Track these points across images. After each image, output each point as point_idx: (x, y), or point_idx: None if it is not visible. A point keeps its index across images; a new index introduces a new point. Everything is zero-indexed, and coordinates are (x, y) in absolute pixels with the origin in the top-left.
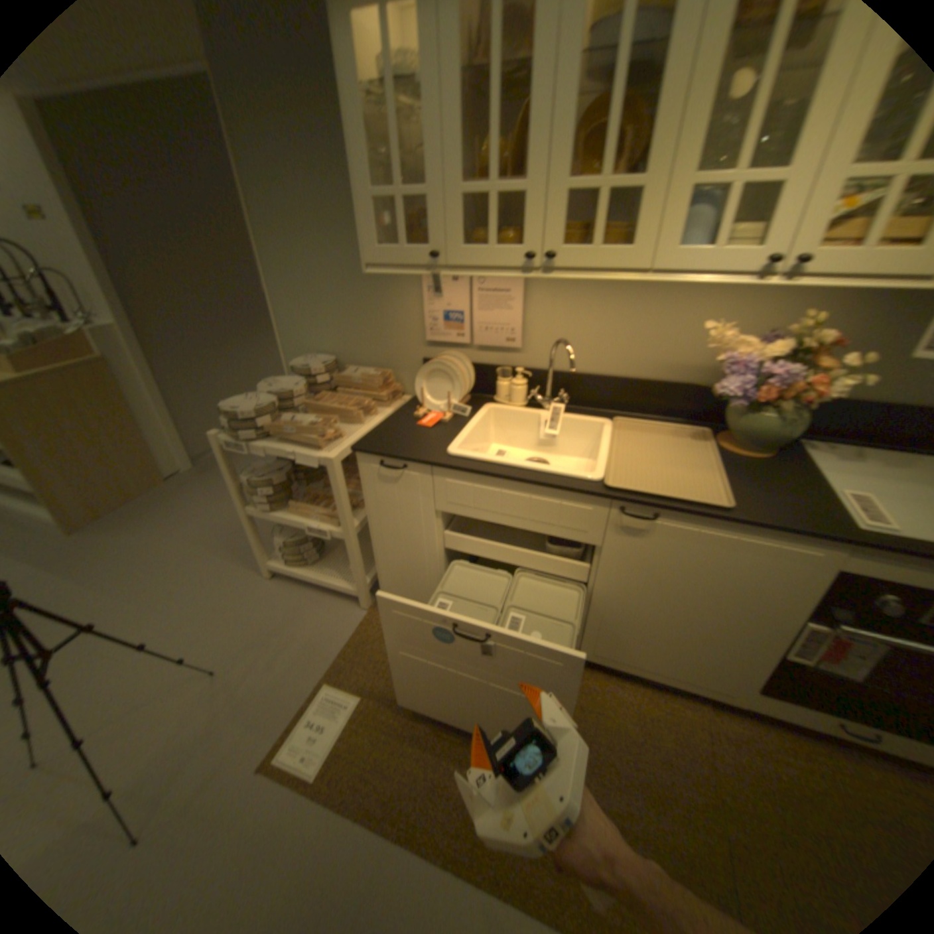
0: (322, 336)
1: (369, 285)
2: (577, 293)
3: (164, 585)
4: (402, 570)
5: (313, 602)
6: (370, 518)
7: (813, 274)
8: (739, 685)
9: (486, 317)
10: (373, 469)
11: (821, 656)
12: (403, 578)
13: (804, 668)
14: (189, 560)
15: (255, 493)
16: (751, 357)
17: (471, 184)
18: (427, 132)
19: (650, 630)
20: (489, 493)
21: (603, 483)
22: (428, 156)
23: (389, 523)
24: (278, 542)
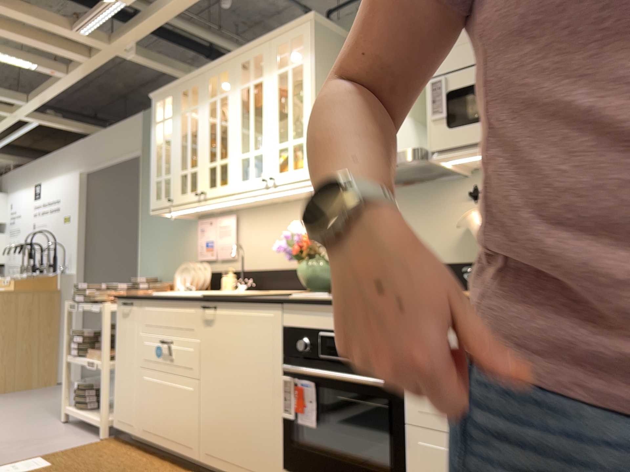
0: (156, 267)
1: (179, 234)
2: (257, 223)
3: (3, 418)
4: (123, 393)
5: (74, 434)
6: (115, 349)
7: (281, 185)
8: (271, 460)
9: (220, 242)
10: (120, 310)
11: (293, 406)
12: (123, 401)
13: (296, 429)
14: (28, 412)
15: (73, 342)
16: (293, 233)
17: (182, 172)
18: (171, 157)
19: (224, 412)
20: (159, 312)
21: (202, 296)
22: (171, 164)
23: (121, 350)
24: (75, 385)
